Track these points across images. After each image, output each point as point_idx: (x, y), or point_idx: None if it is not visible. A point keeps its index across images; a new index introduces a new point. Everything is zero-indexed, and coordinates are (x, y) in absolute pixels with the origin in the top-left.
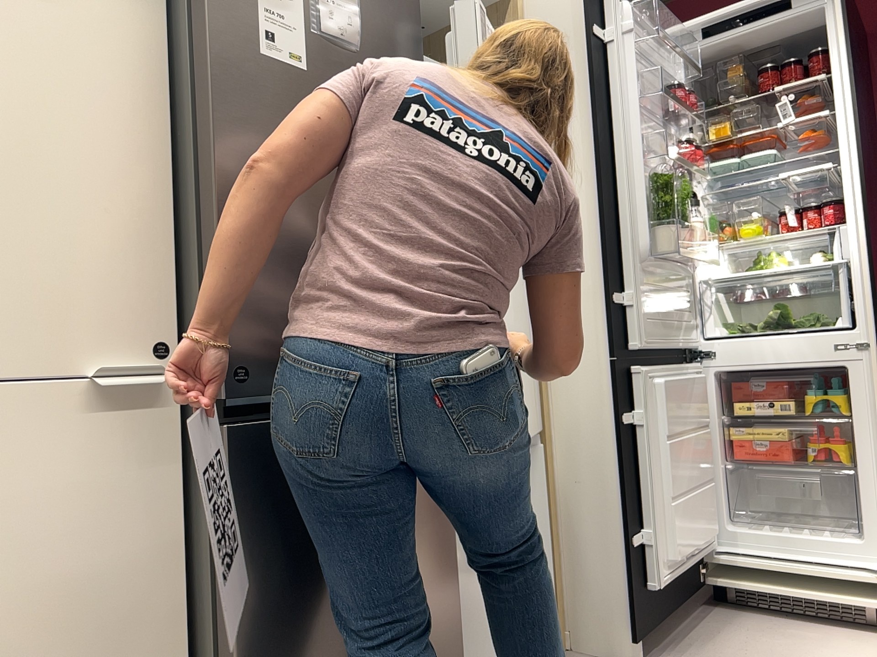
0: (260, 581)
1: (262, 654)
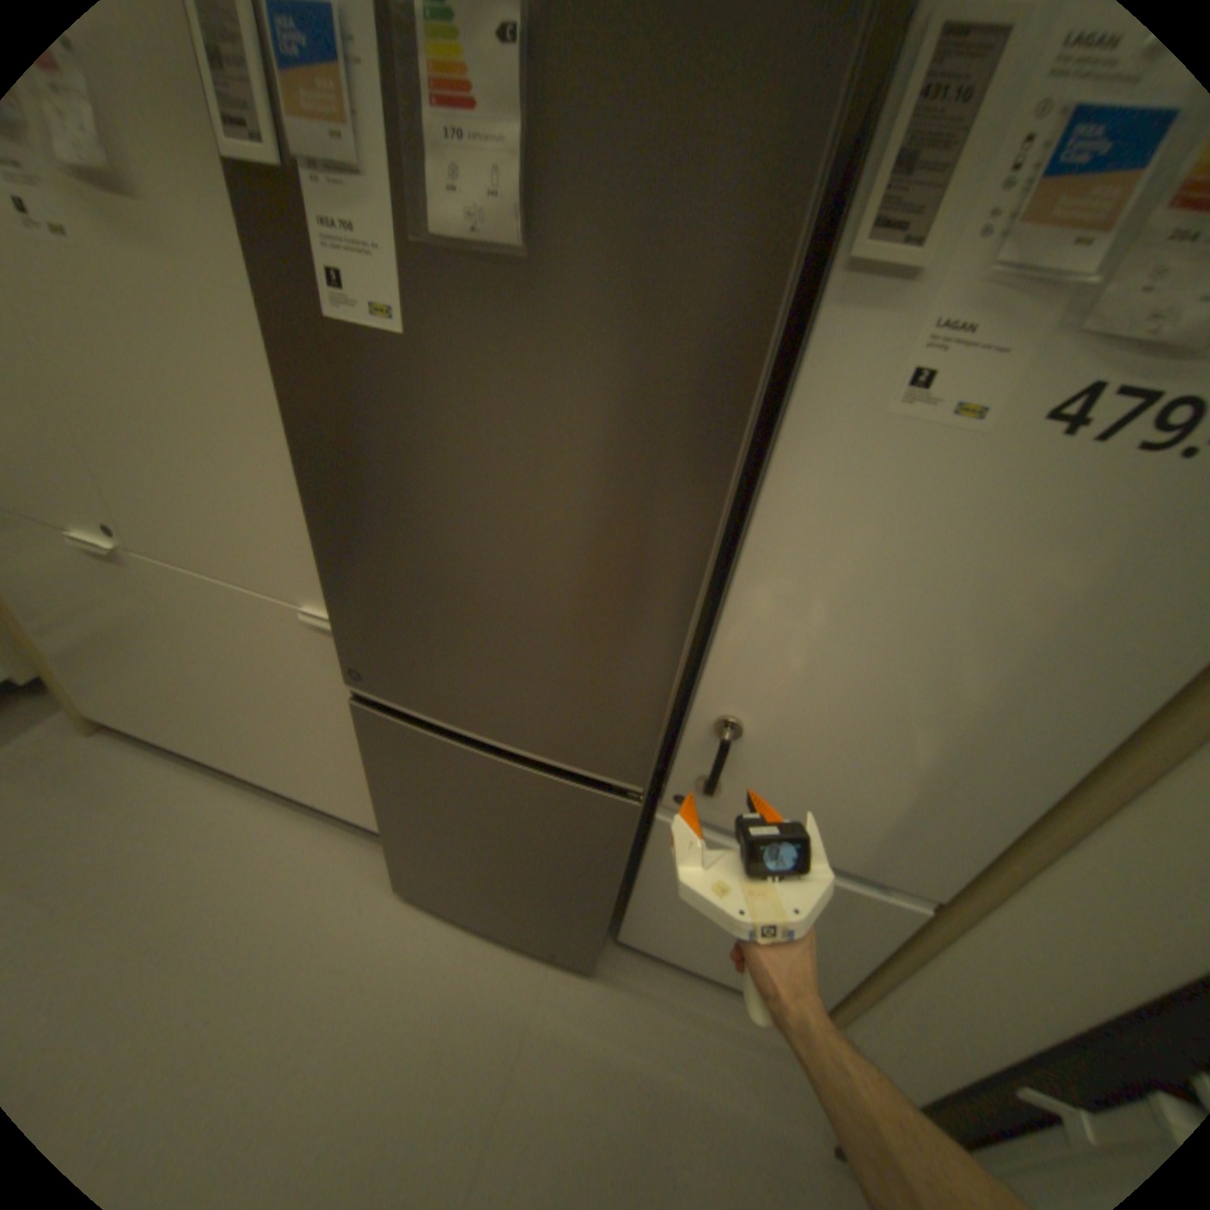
0: (390, 791)
1: (396, 821)
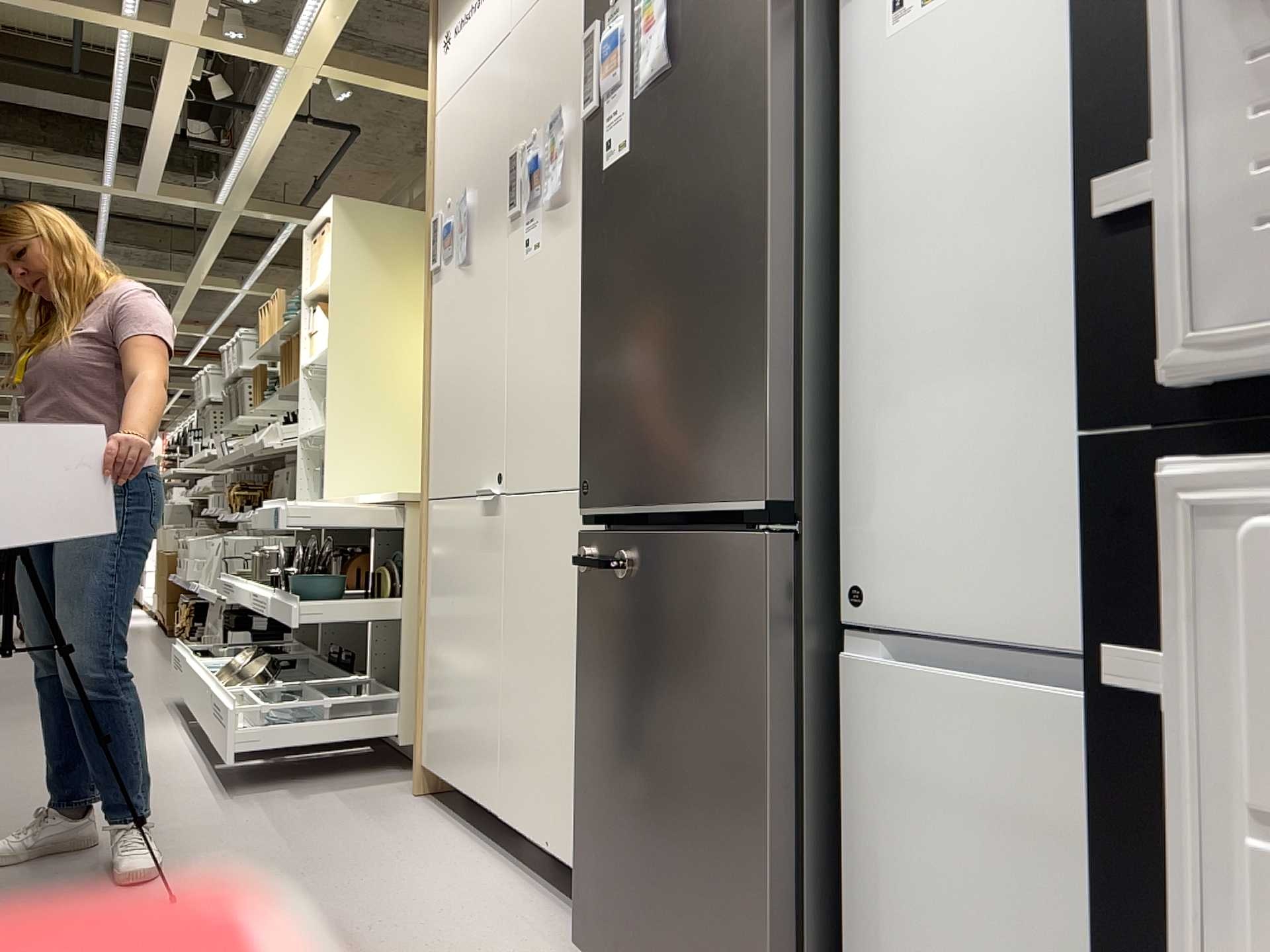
0: (589, 679)
1: (588, 746)
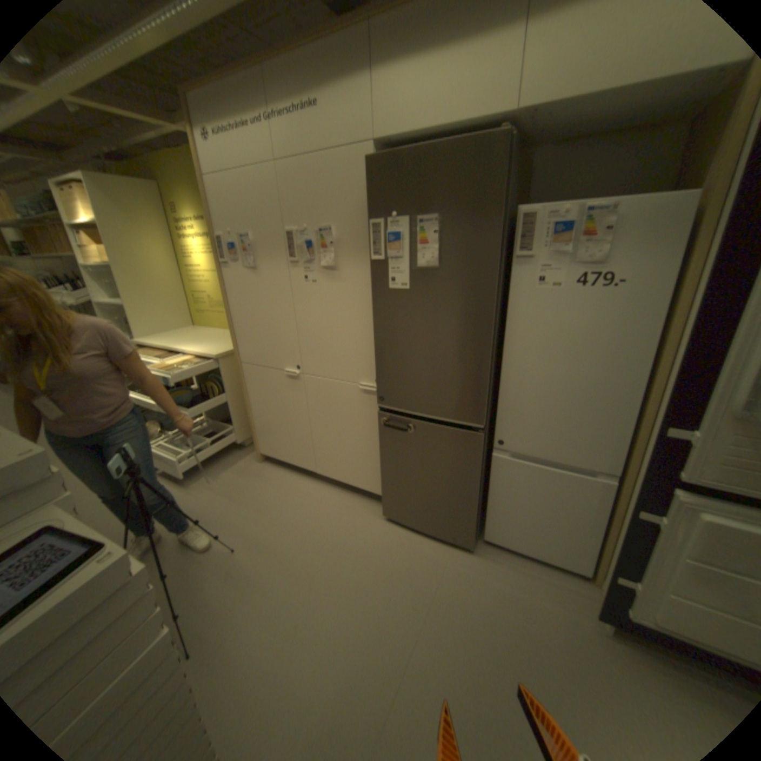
0: (388, 453)
1: (389, 470)
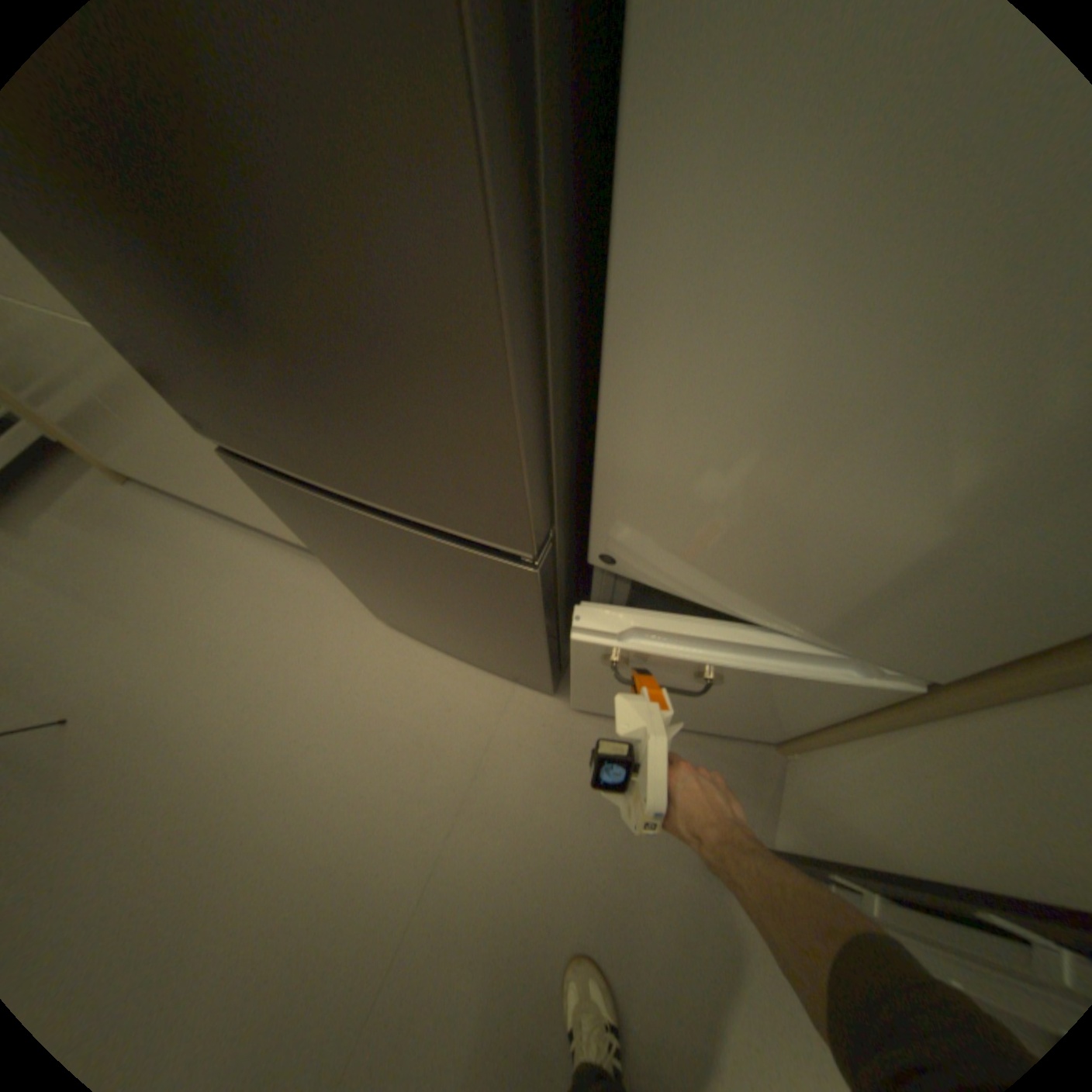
0: (314, 542)
1: (338, 567)
